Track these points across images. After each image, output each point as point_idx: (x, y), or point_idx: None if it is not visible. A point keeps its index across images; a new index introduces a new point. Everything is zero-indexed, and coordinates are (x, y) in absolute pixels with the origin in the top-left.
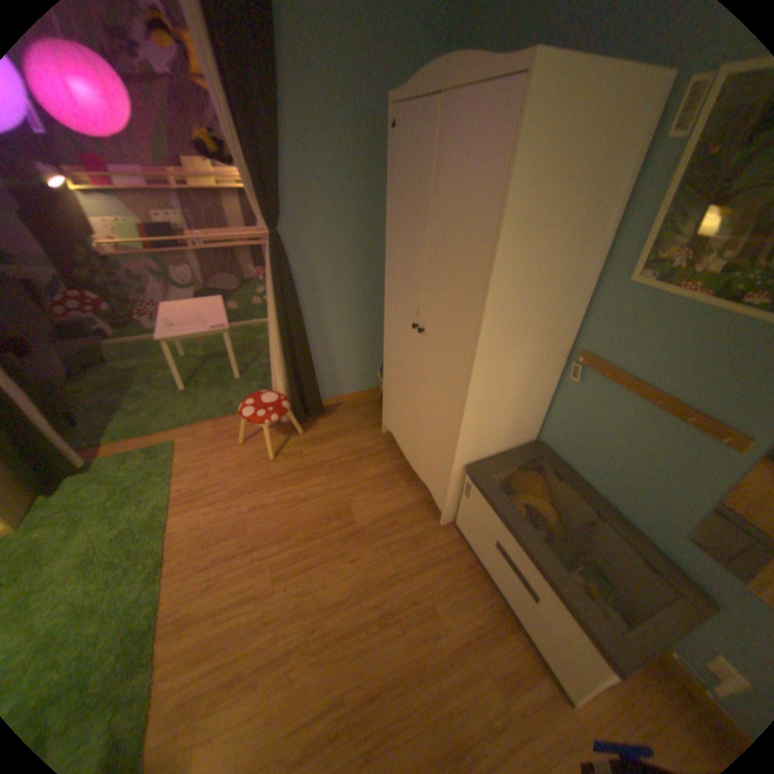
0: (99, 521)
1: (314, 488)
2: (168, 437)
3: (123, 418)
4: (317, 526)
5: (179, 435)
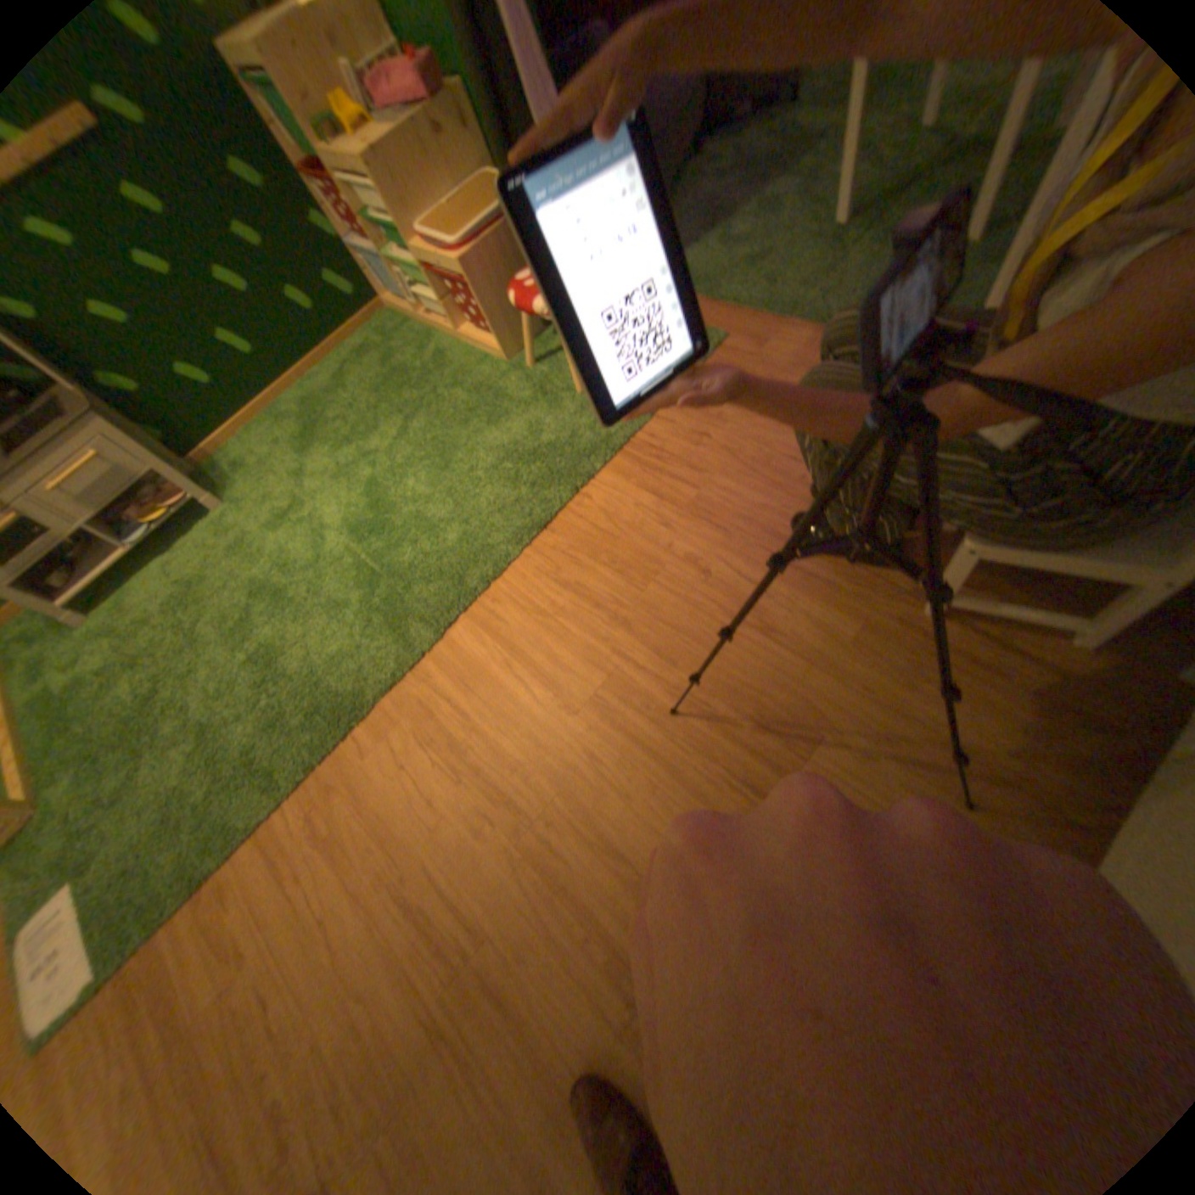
0: (558, 407)
1: (817, 630)
2: (731, 320)
3: (716, 241)
4: (735, 701)
5: (749, 326)
